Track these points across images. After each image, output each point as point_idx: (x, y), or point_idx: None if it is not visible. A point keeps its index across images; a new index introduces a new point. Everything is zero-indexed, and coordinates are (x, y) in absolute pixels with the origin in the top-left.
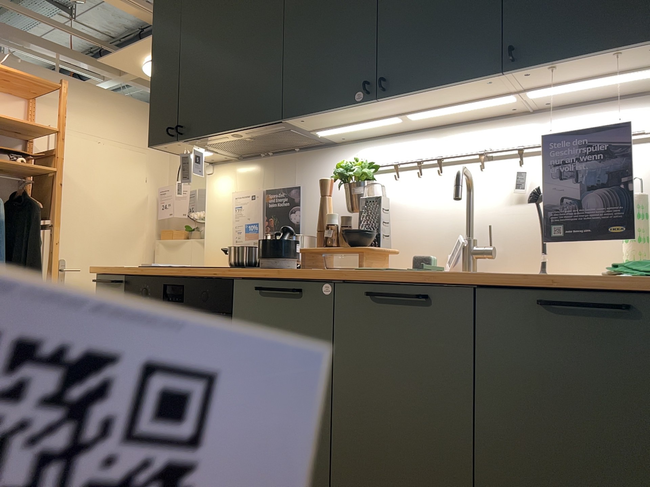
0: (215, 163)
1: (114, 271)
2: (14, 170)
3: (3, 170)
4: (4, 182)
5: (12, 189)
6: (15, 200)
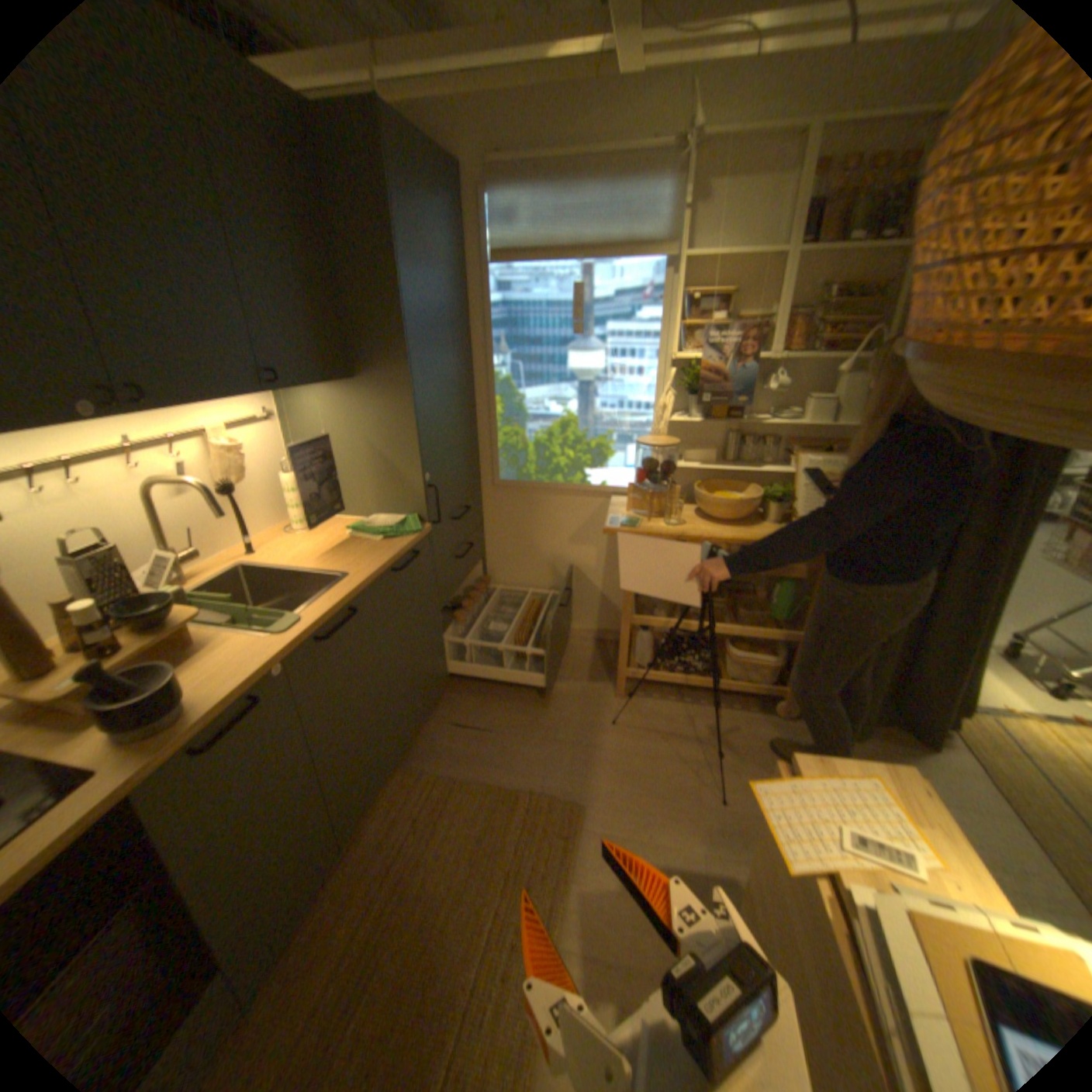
0: None
1: None
2: None
3: None
4: None
5: None
6: None
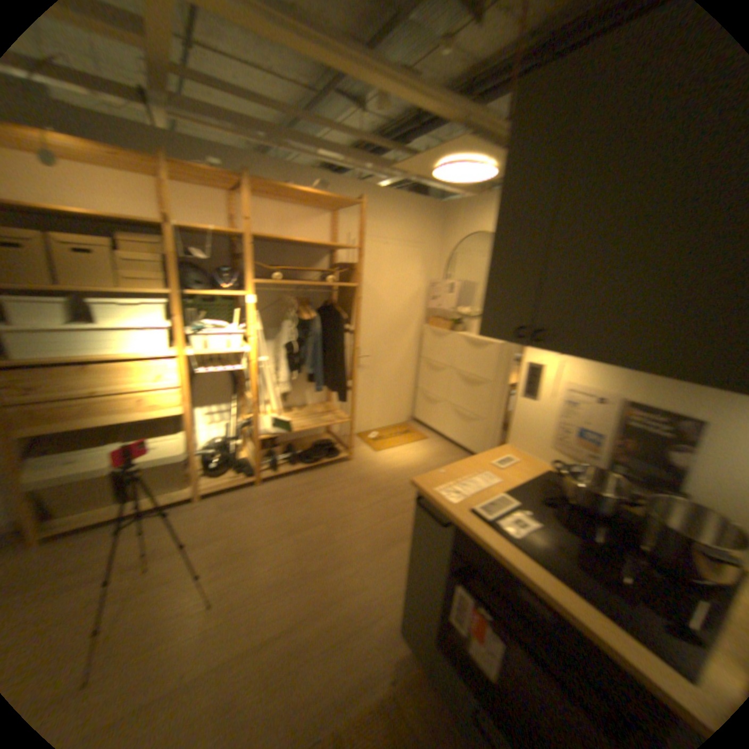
0: None
1: (441, 509)
2: (321, 285)
3: (314, 285)
4: (314, 290)
5: (319, 295)
6: (322, 303)
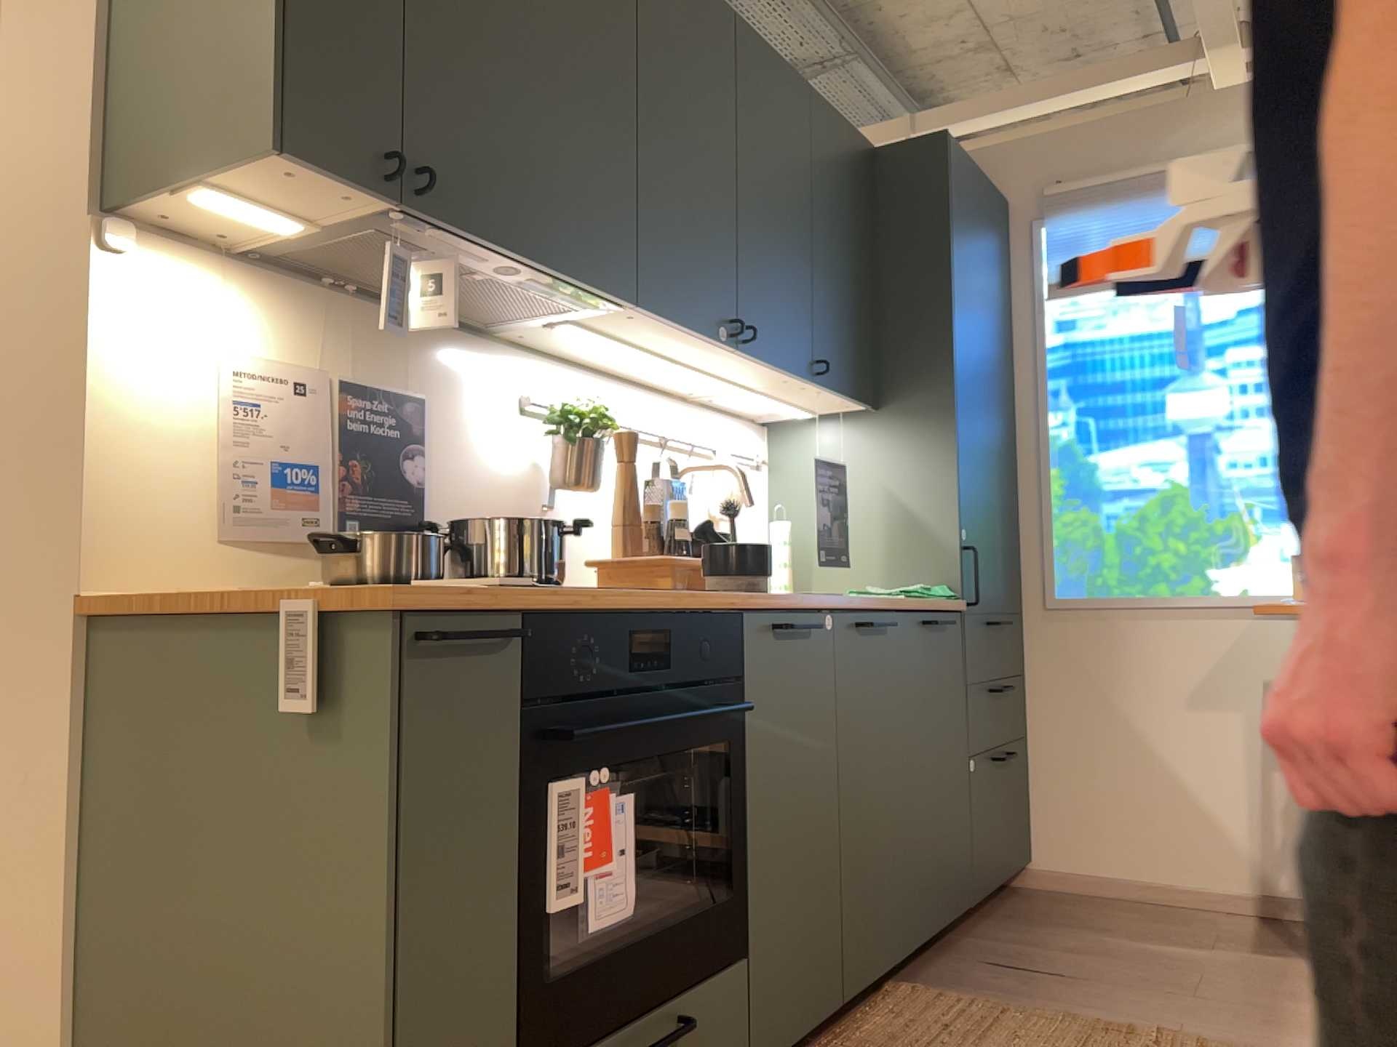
0: (133, 220)
1: (496, 602)
2: None
3: None
4: None
5: None
6: None
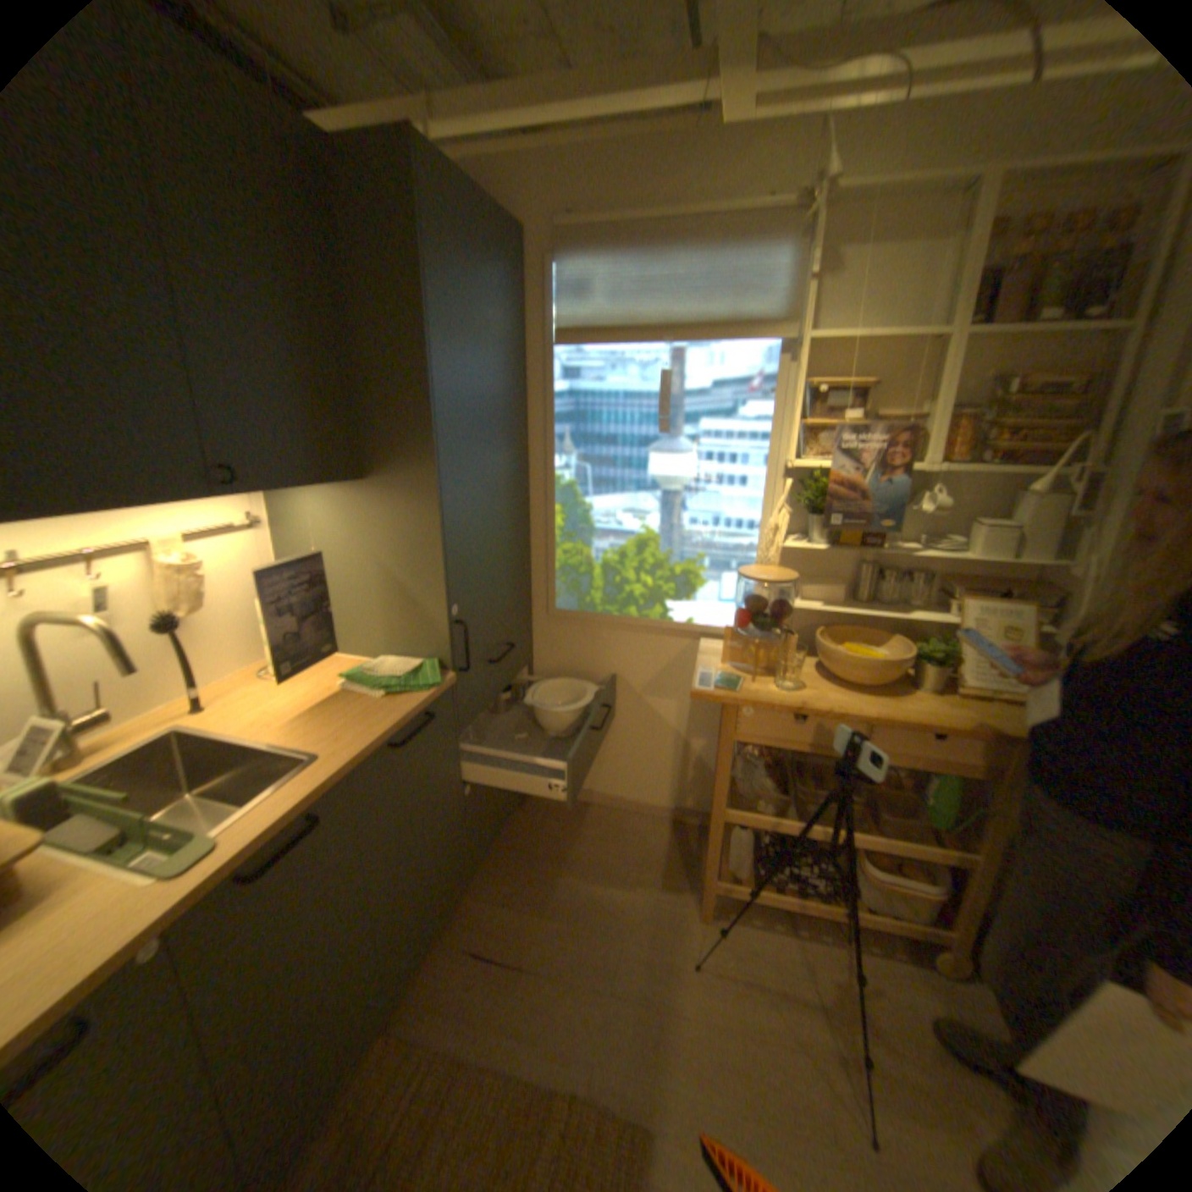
0: None
1: None
2: None
3: None
4: None
5: None
6: None
